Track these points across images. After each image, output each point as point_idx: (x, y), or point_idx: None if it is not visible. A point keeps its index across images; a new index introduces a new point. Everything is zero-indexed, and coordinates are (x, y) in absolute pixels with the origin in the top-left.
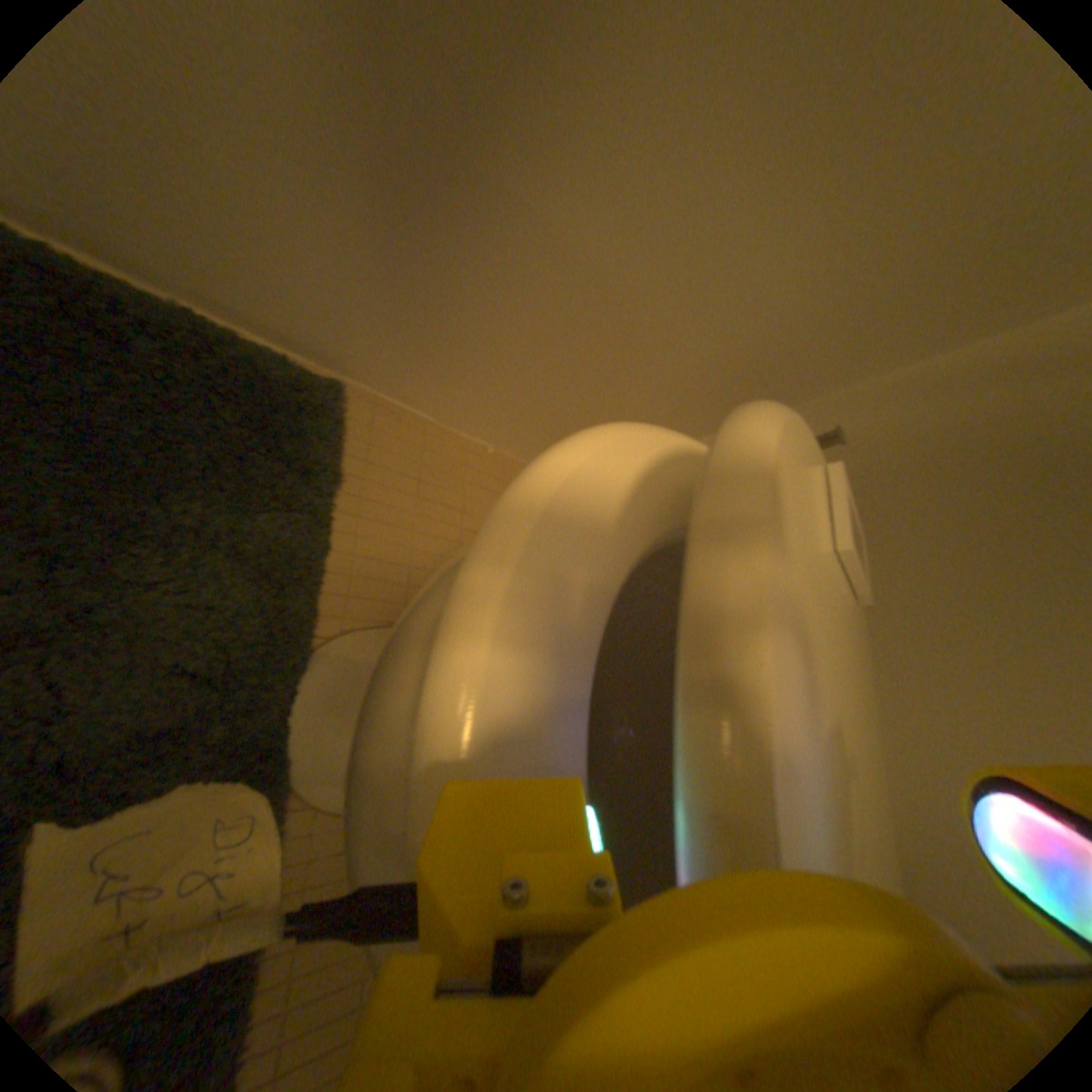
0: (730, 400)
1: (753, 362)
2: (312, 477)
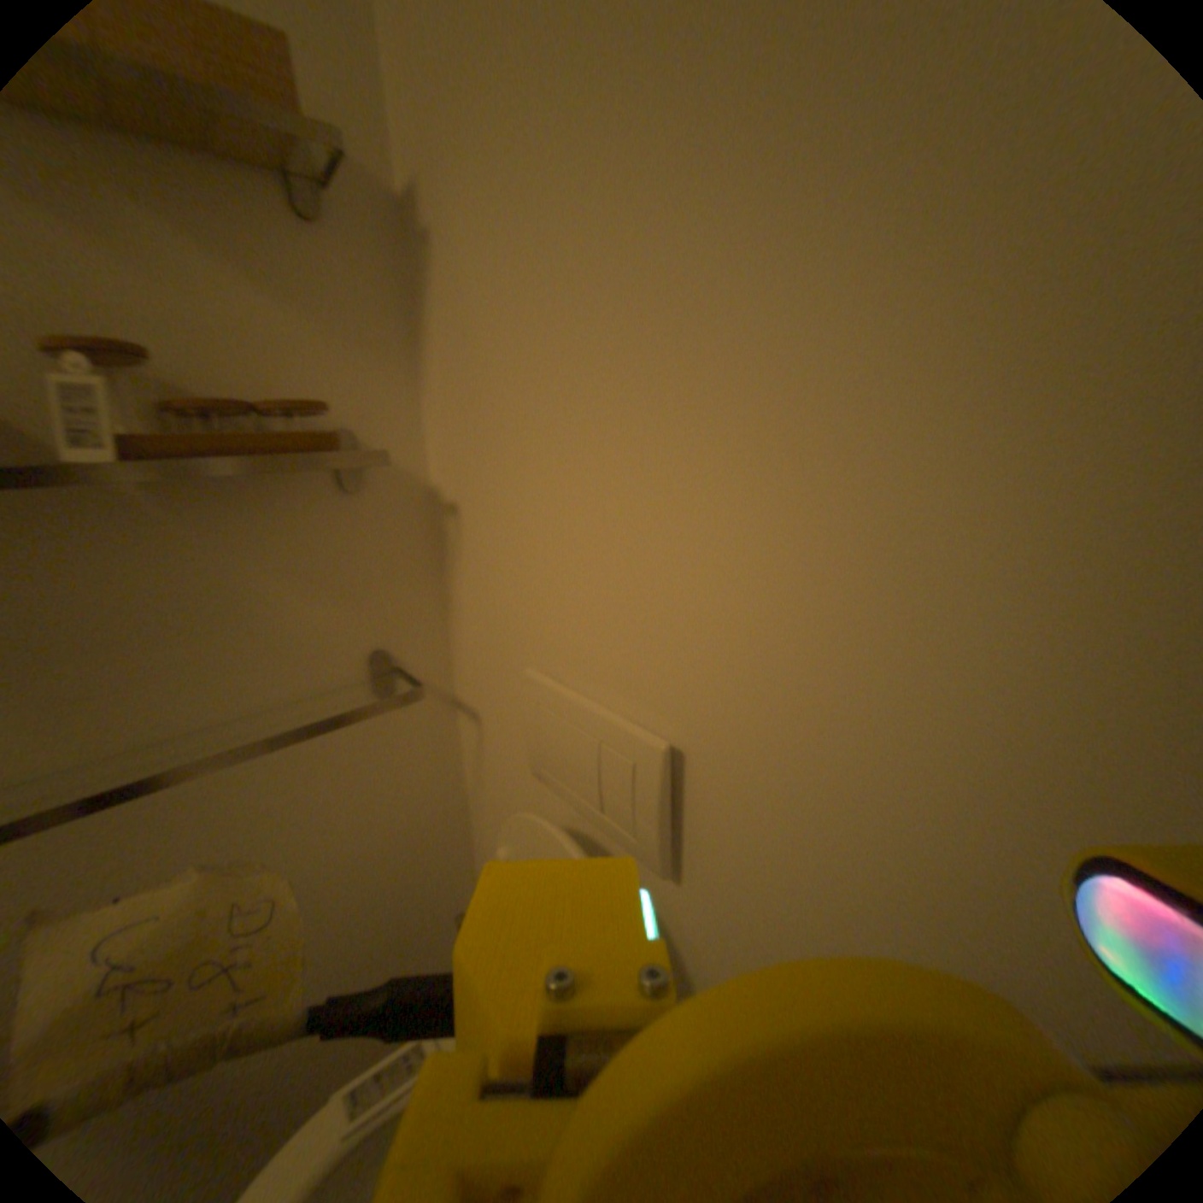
0: (446, 927)
1: (415, 924)
2: None
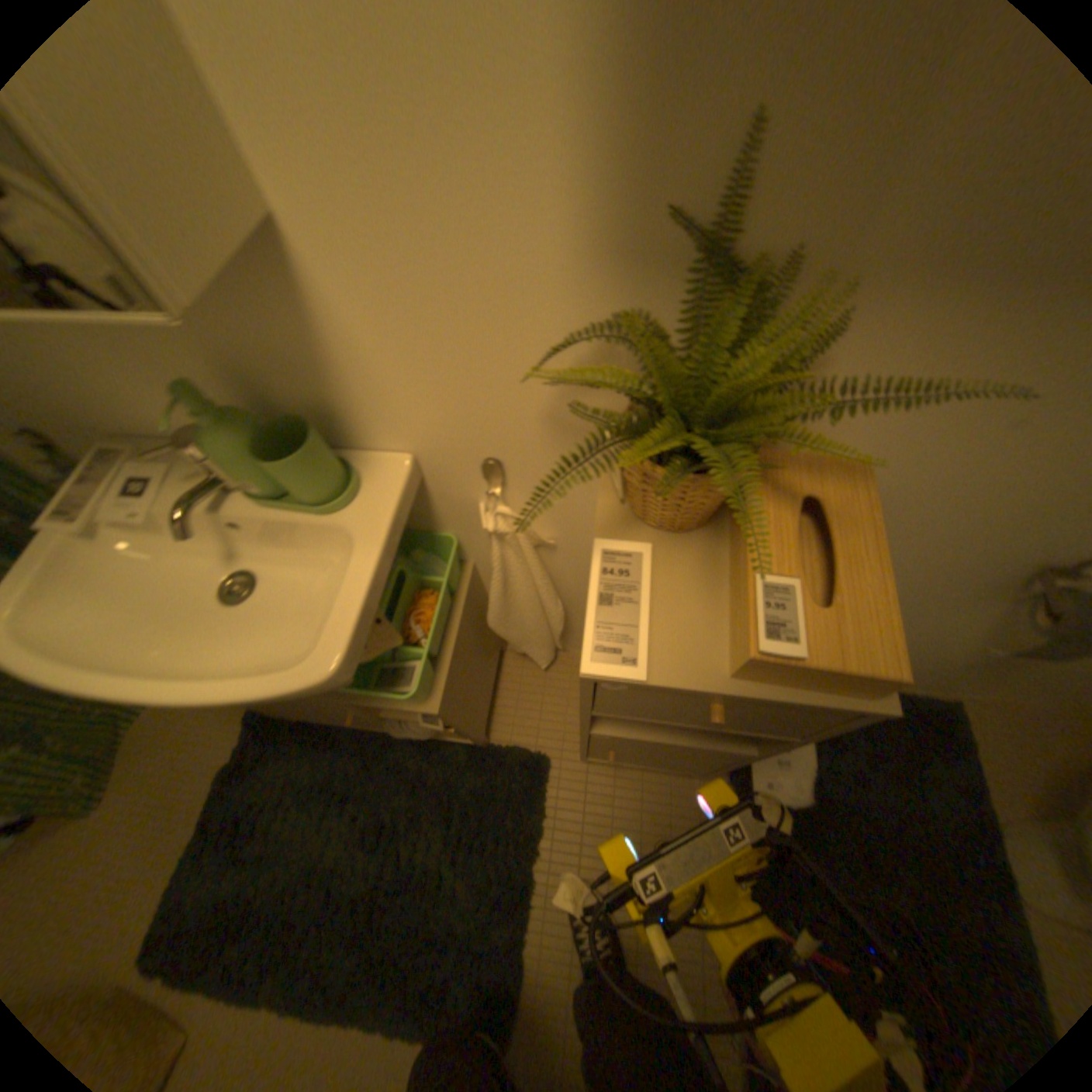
0: None
1: None
2: (965, 748)
